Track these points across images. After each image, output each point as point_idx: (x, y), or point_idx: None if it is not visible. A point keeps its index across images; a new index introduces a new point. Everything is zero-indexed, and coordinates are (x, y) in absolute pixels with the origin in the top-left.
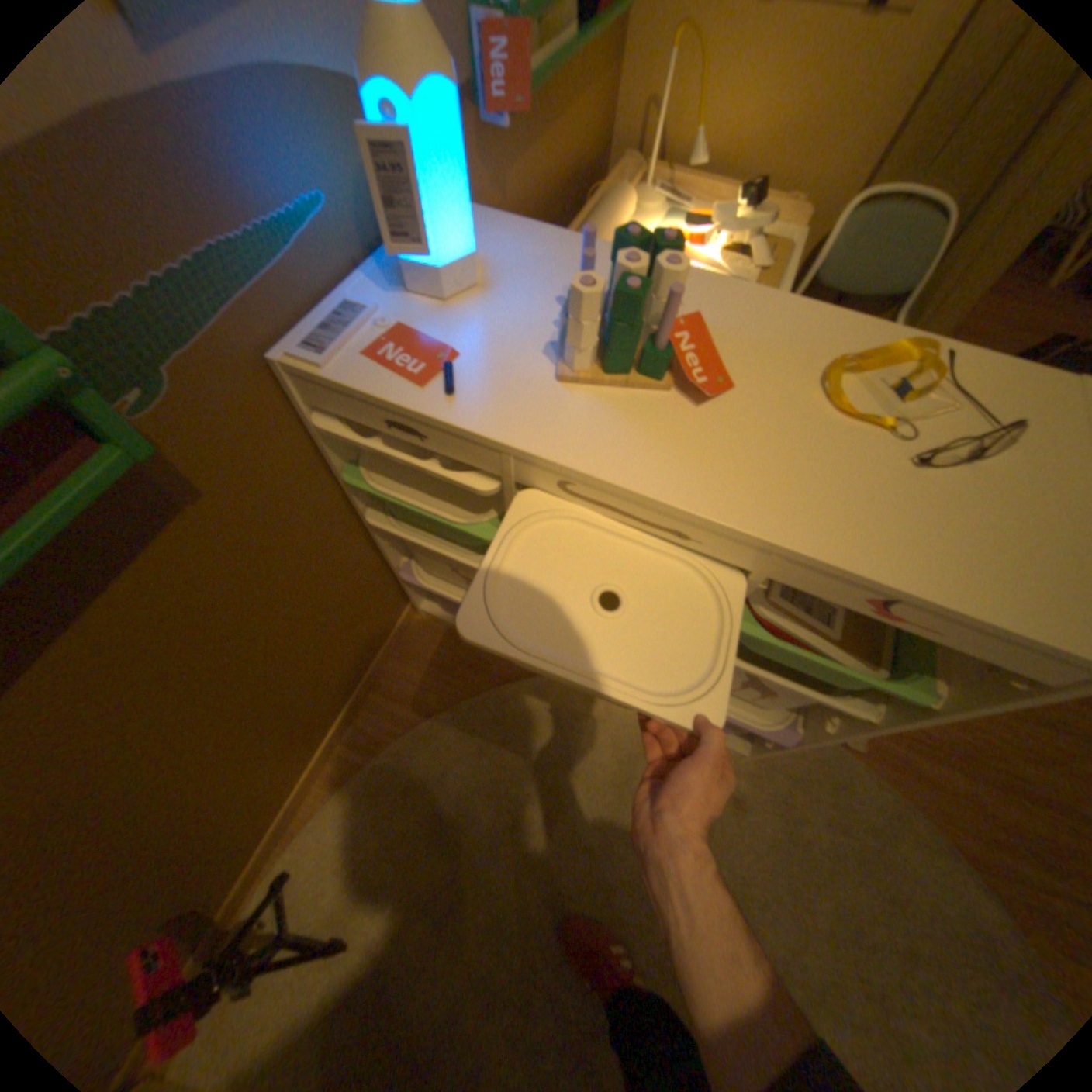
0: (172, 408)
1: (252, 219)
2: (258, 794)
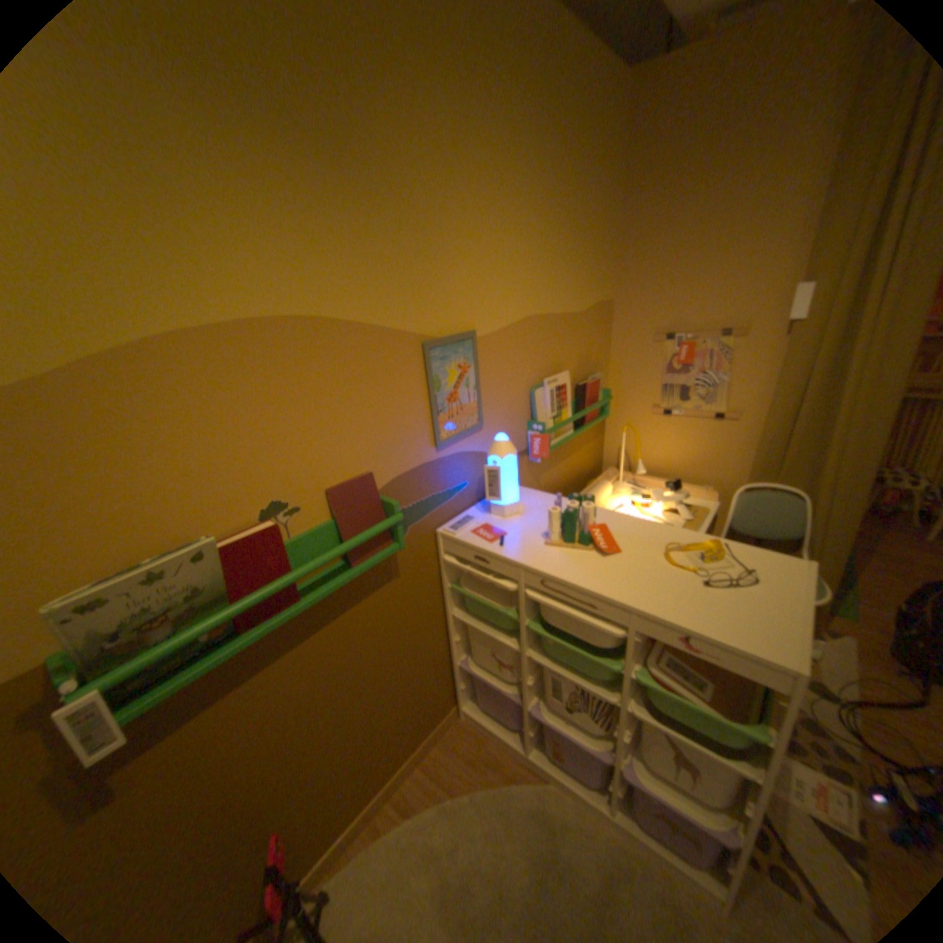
0: (406, 542)
1: (447, 489)
2: (342, 799)
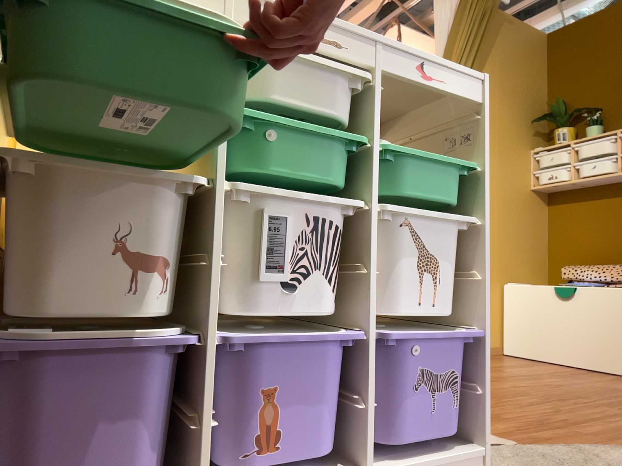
0: None
1: None
2: None
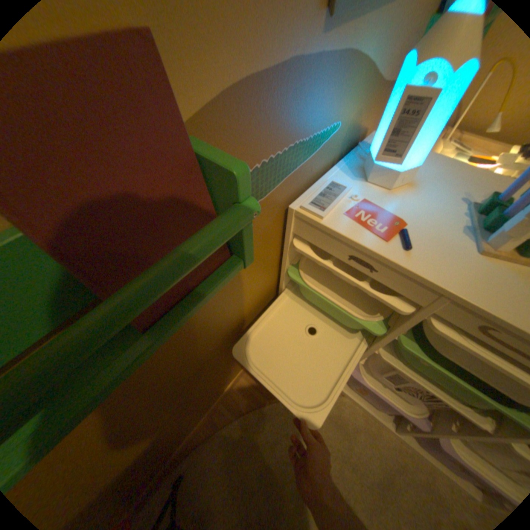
0: None
1: (316, 132)
2: (184, 429)
